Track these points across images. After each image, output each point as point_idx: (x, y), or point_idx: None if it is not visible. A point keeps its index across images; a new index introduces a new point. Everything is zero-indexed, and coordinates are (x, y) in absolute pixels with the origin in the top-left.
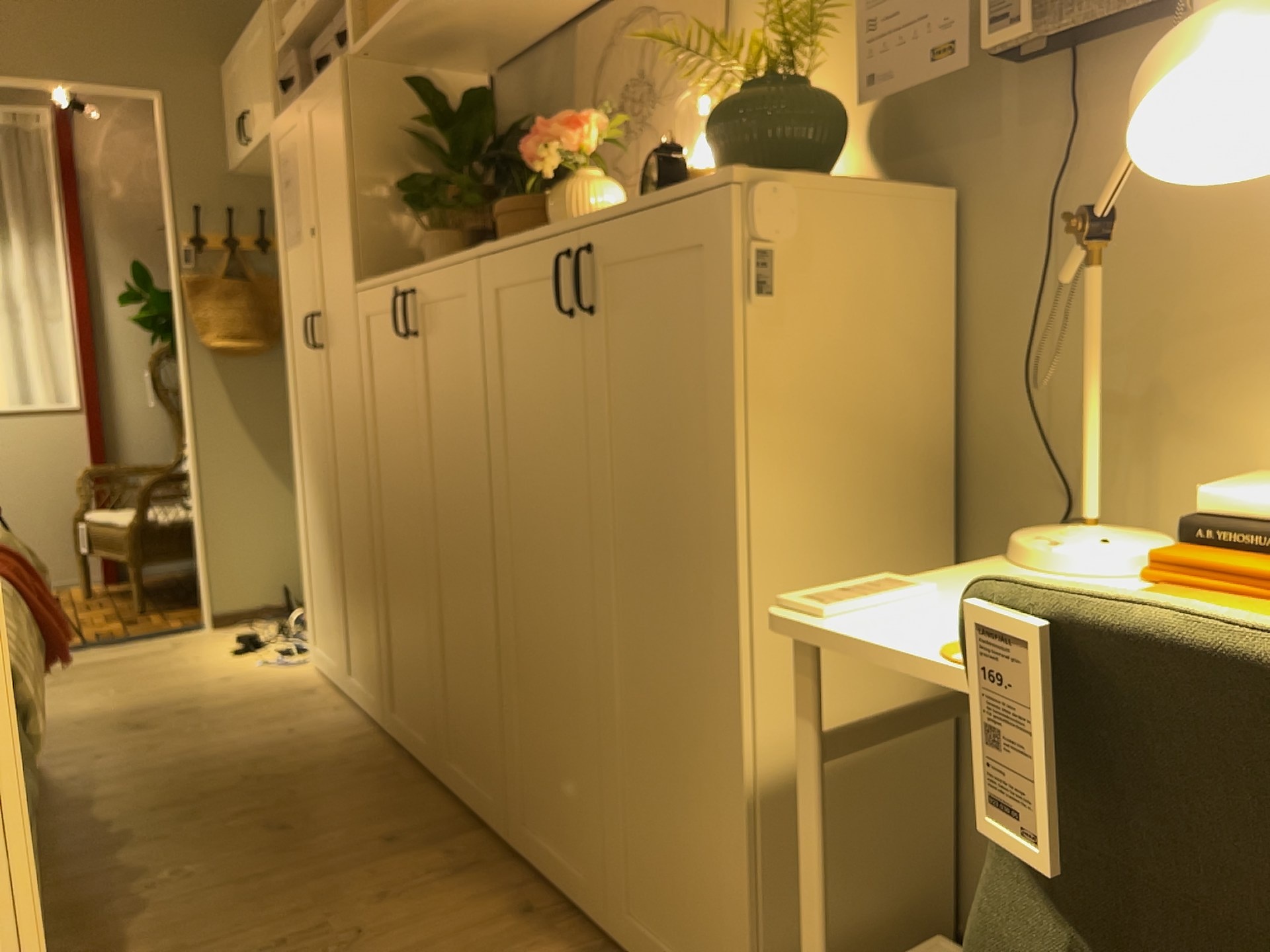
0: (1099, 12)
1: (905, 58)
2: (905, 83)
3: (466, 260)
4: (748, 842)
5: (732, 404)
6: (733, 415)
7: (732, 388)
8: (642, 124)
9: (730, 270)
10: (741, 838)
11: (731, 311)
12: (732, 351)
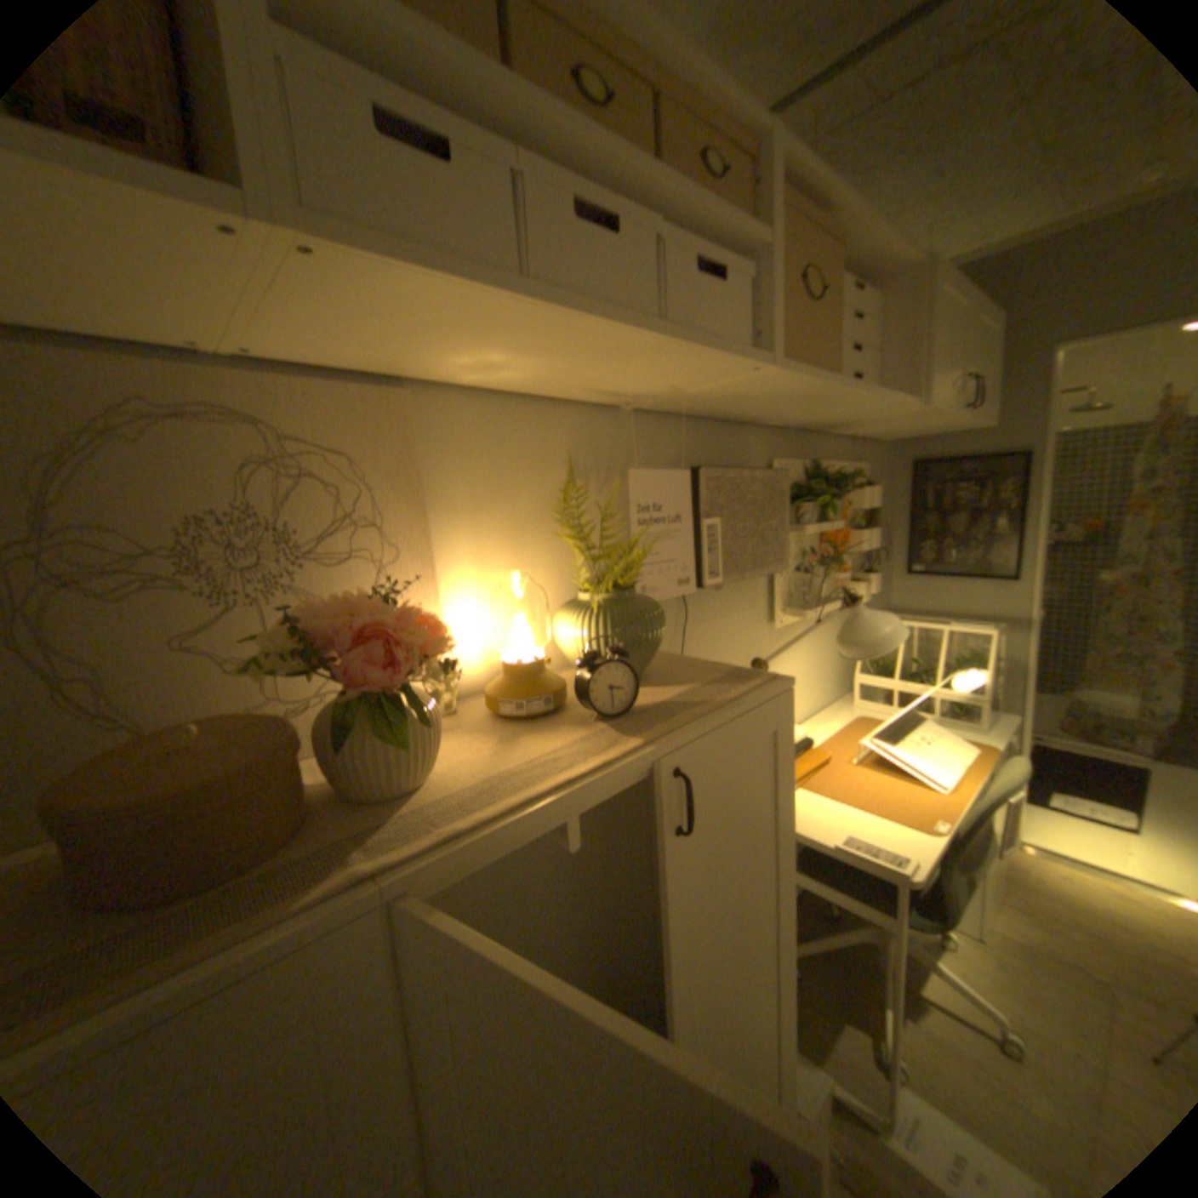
0: (733, 576)
1: (659, 577)
2: (659, 592)
3: (319, 929)
4: (794, 1057)
5: (790, 815)
6: (790, 821)
7: (790, 806)
8: (308, 585)
9: (790, 737)
10: (791, 1061)
11: (790, 761)
12: (790, 784)
